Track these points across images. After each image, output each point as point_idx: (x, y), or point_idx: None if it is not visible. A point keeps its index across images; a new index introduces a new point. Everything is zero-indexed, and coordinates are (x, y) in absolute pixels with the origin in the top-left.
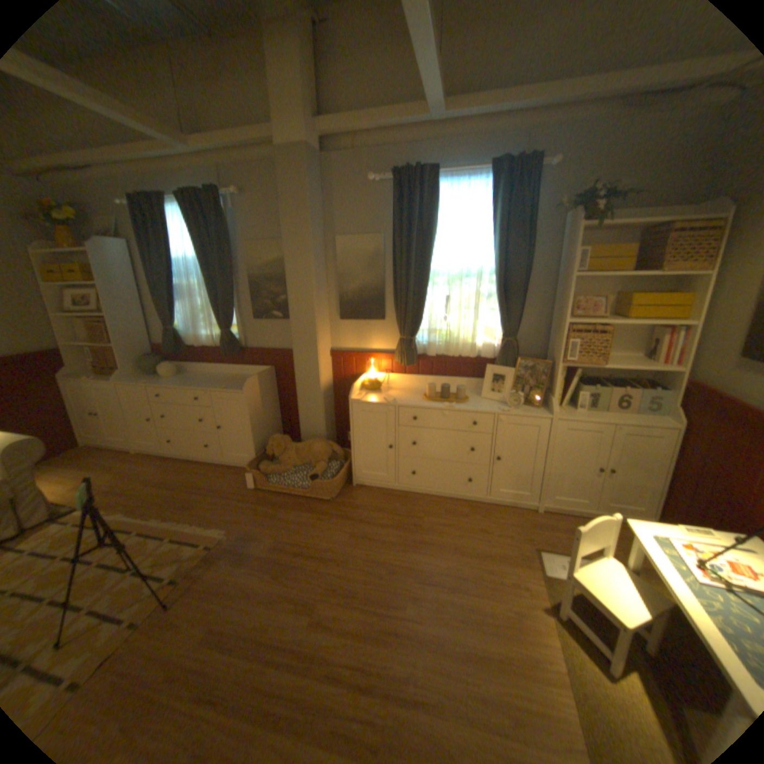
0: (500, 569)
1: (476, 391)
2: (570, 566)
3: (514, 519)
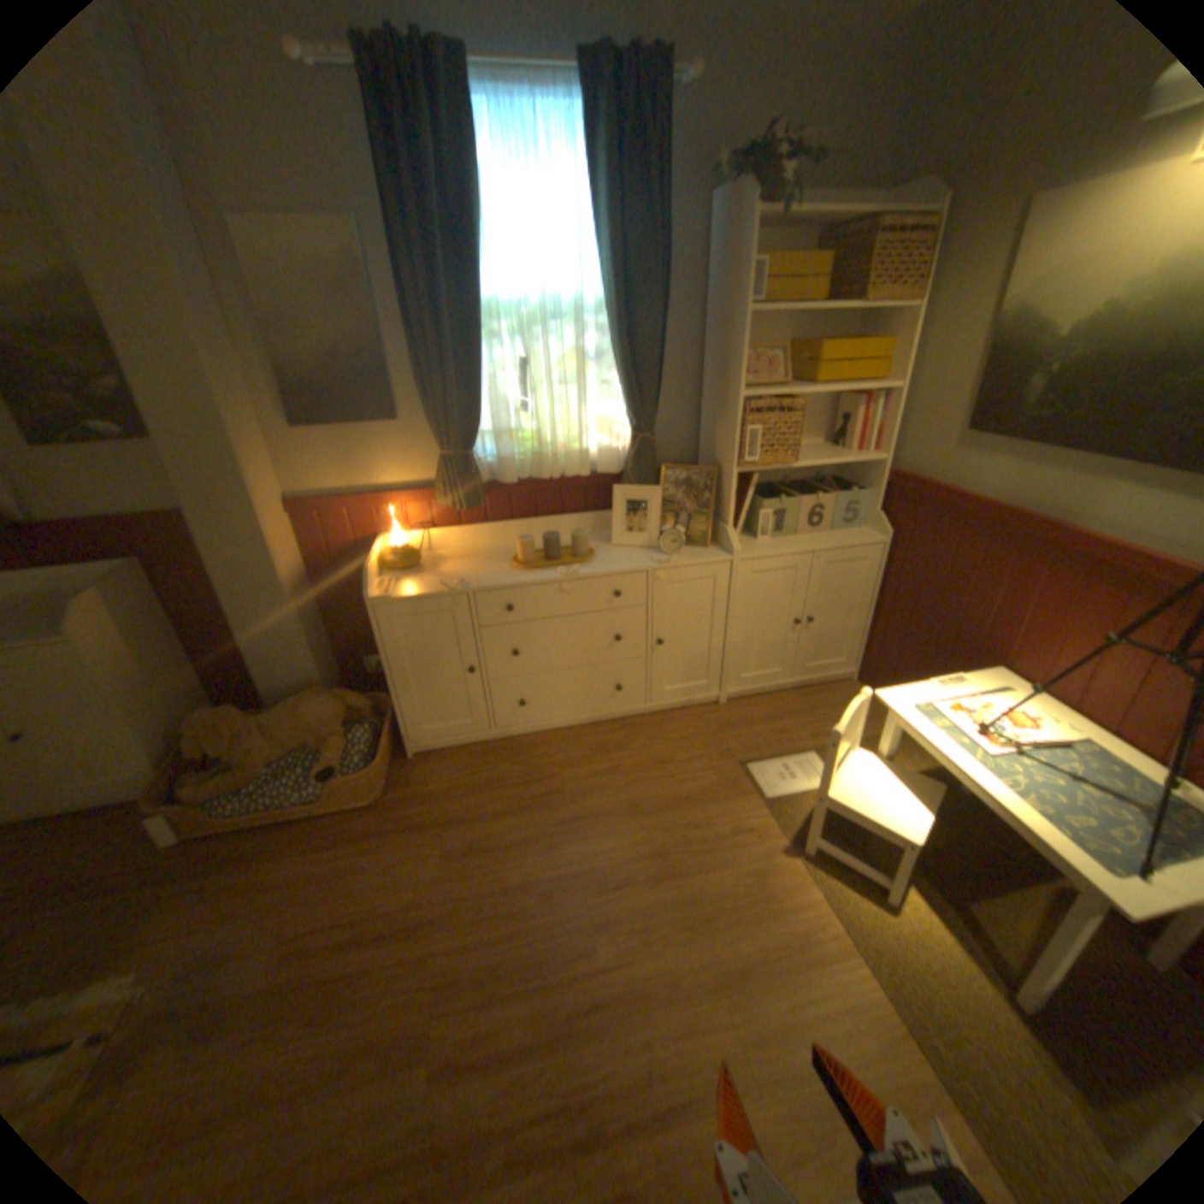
0: (704, 815)
1: (596, 535)
2: (787, 770)
3: (692, 726)
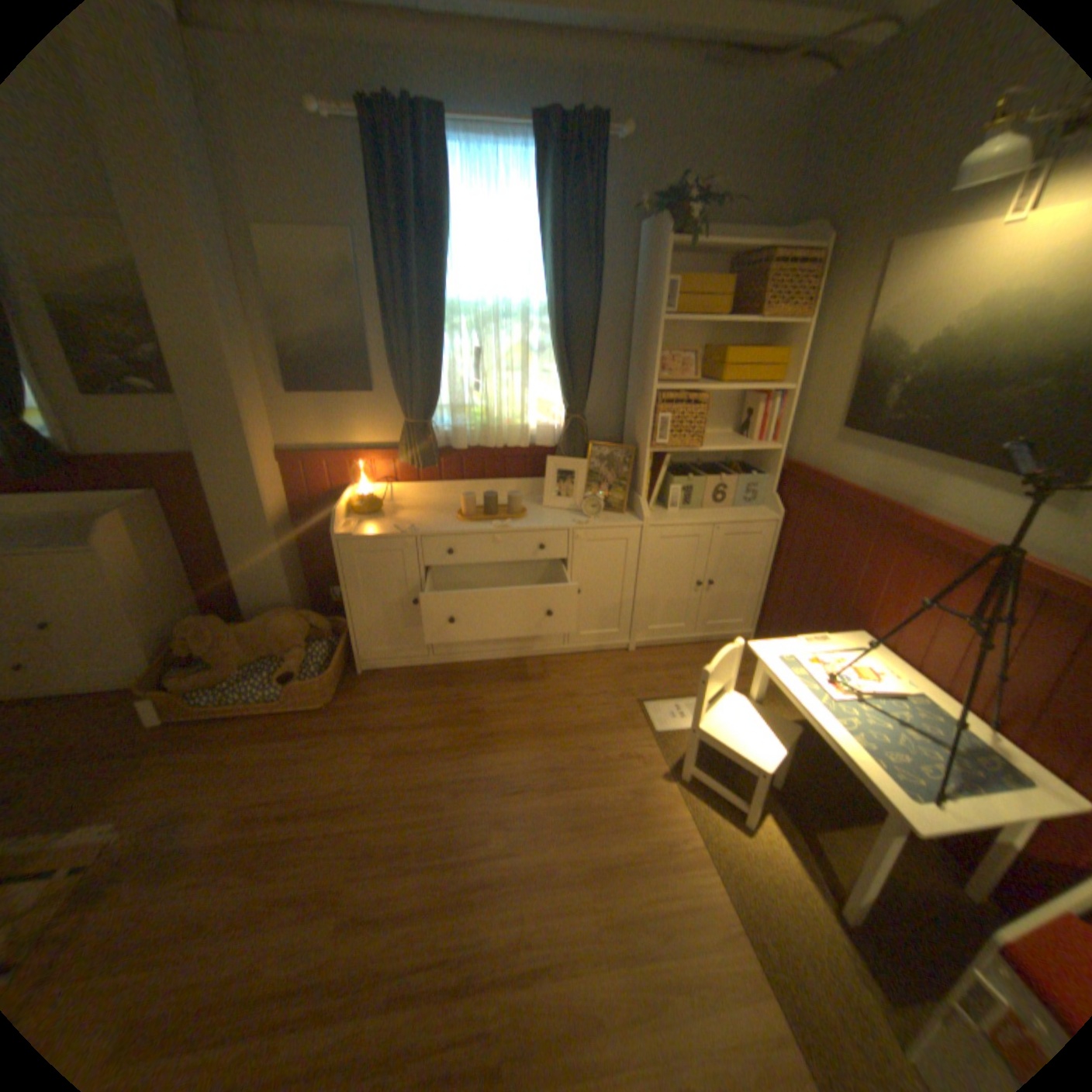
0: (600, 741)
1: (531, 498)
2: (678, 710)
3: (602, 667)
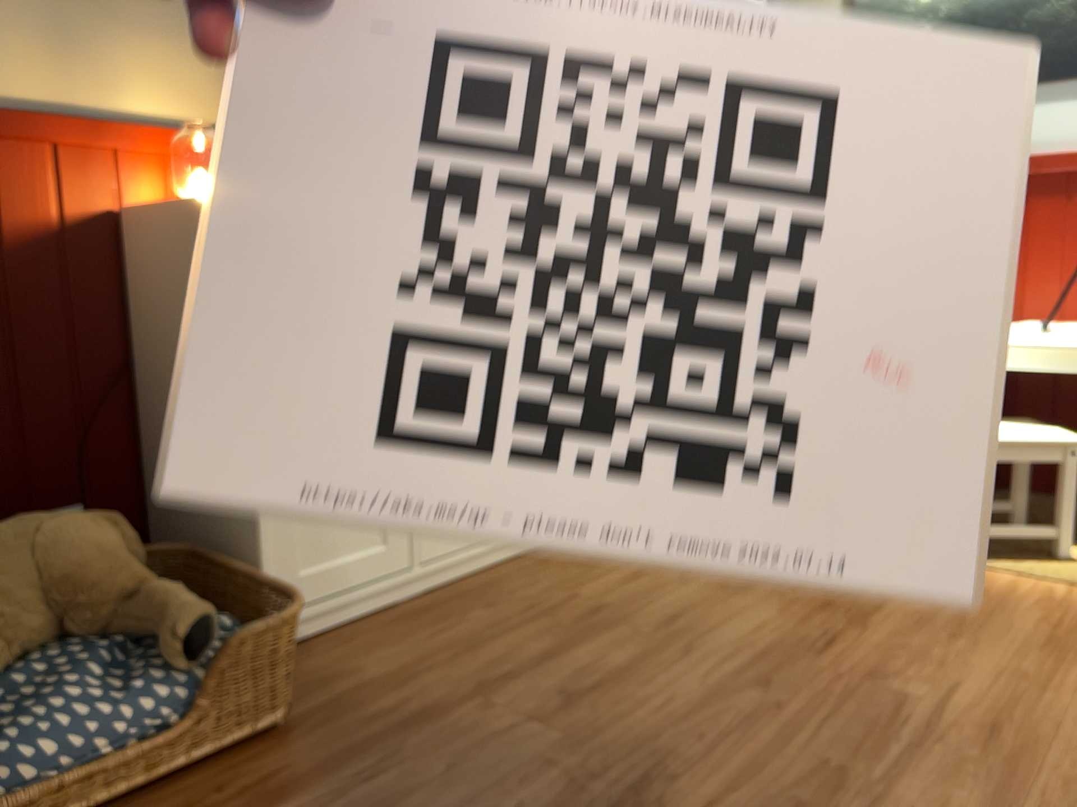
0: None
1: None
2: None
3: None
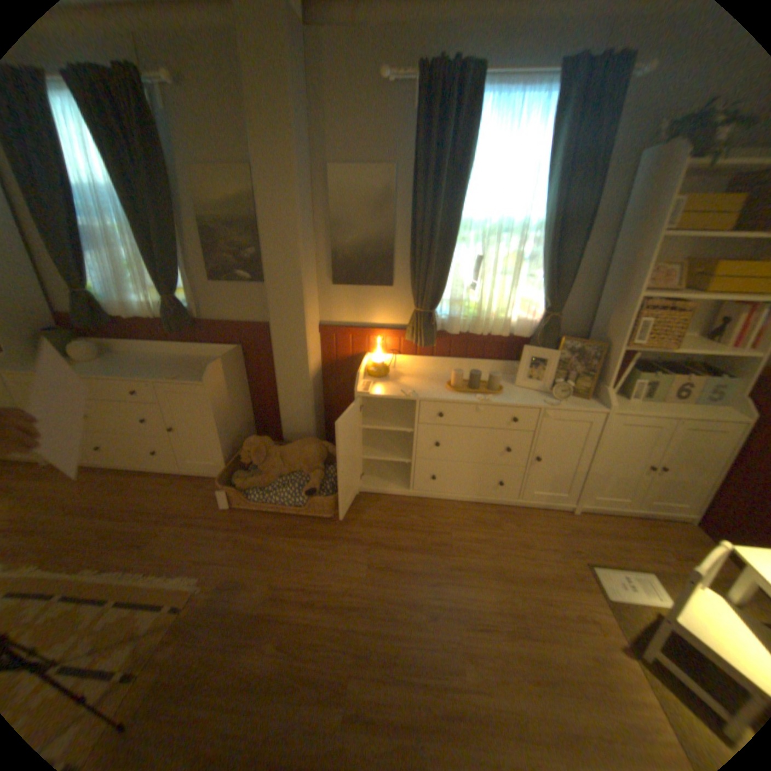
0: (557, 597)
1: (503, 376)
2: (629, 583)
3: (551, 525)
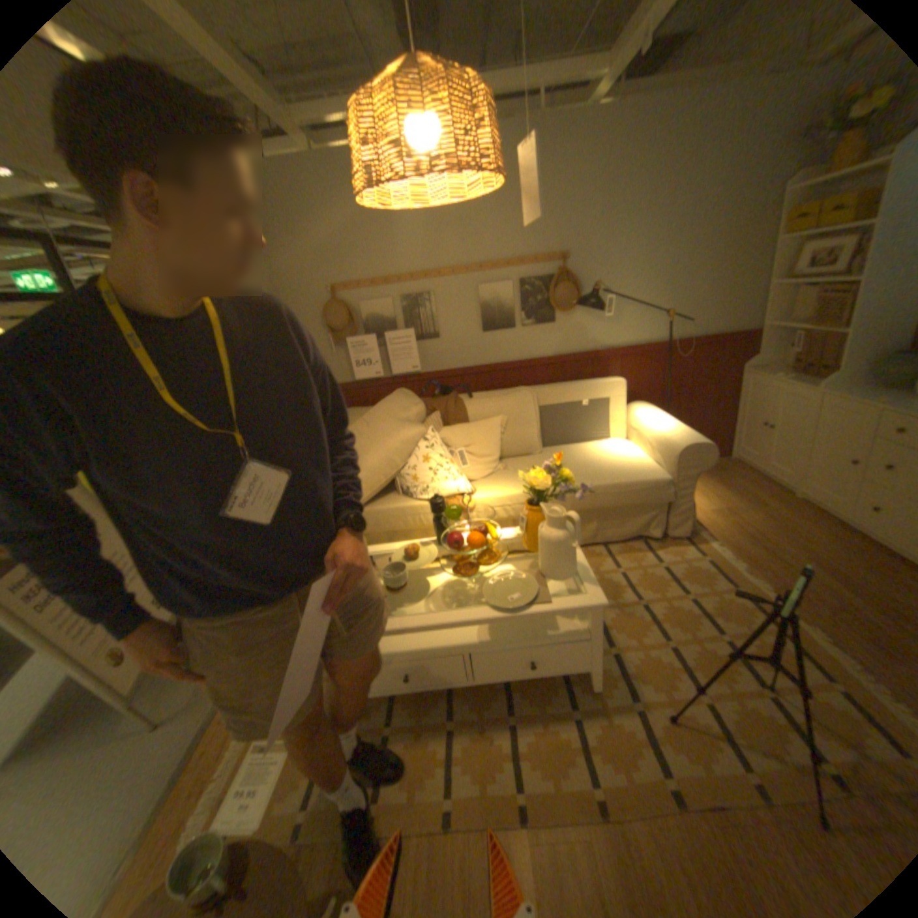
0: None
1: None
2: None
3: None
